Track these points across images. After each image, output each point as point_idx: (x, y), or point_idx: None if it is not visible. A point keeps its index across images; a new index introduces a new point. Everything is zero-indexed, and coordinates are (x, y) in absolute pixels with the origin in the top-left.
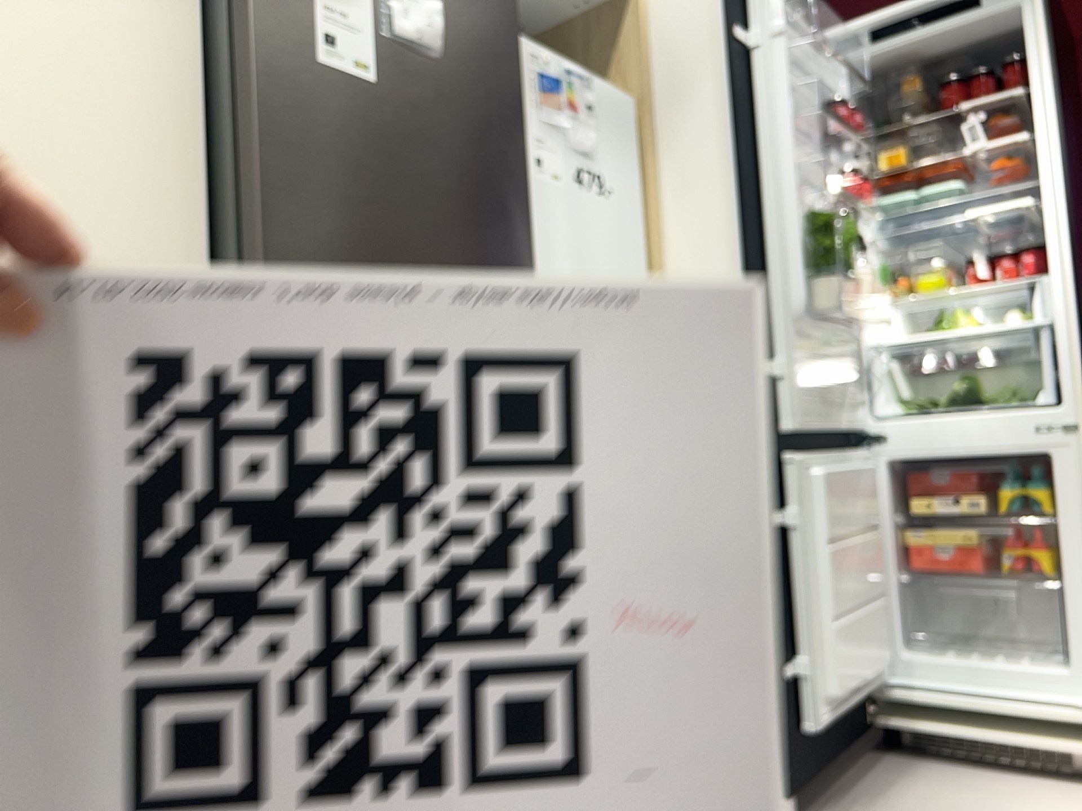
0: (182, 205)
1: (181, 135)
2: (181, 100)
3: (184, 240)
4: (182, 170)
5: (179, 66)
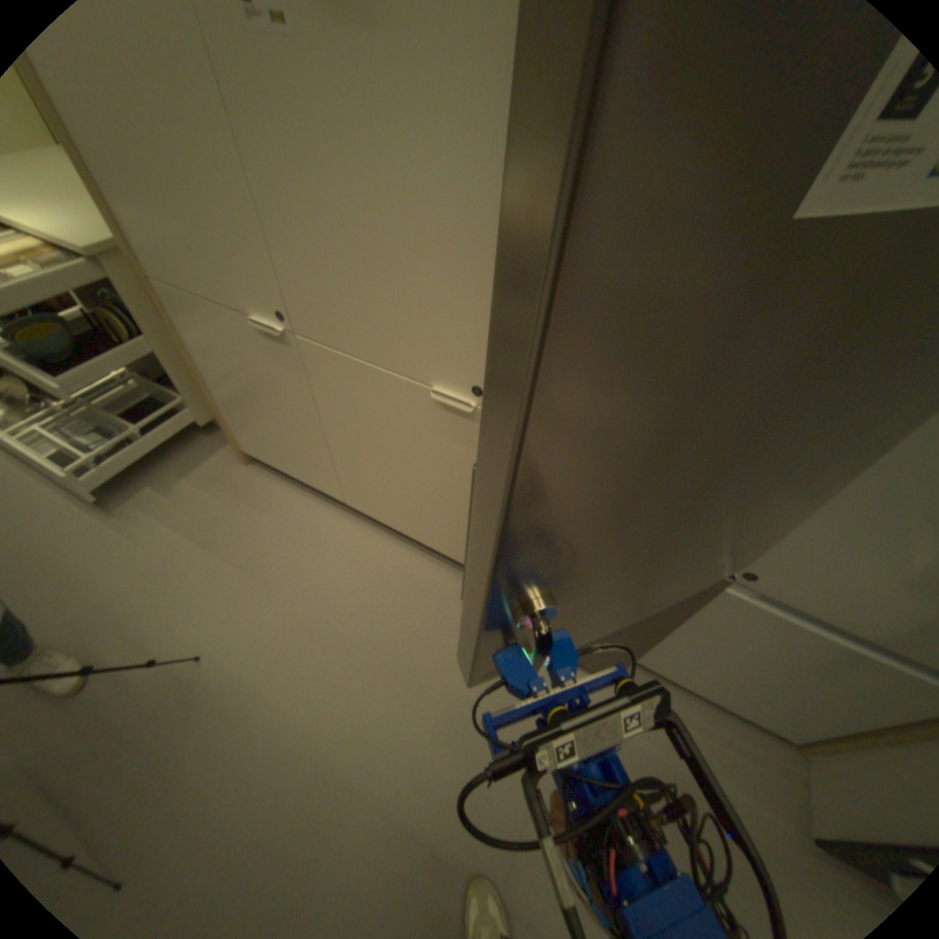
0: (490, 240)
1: (497, 169)
2: (501, 127)
3: (487, 270)
4: (493, 207)
5: (505, 78)
